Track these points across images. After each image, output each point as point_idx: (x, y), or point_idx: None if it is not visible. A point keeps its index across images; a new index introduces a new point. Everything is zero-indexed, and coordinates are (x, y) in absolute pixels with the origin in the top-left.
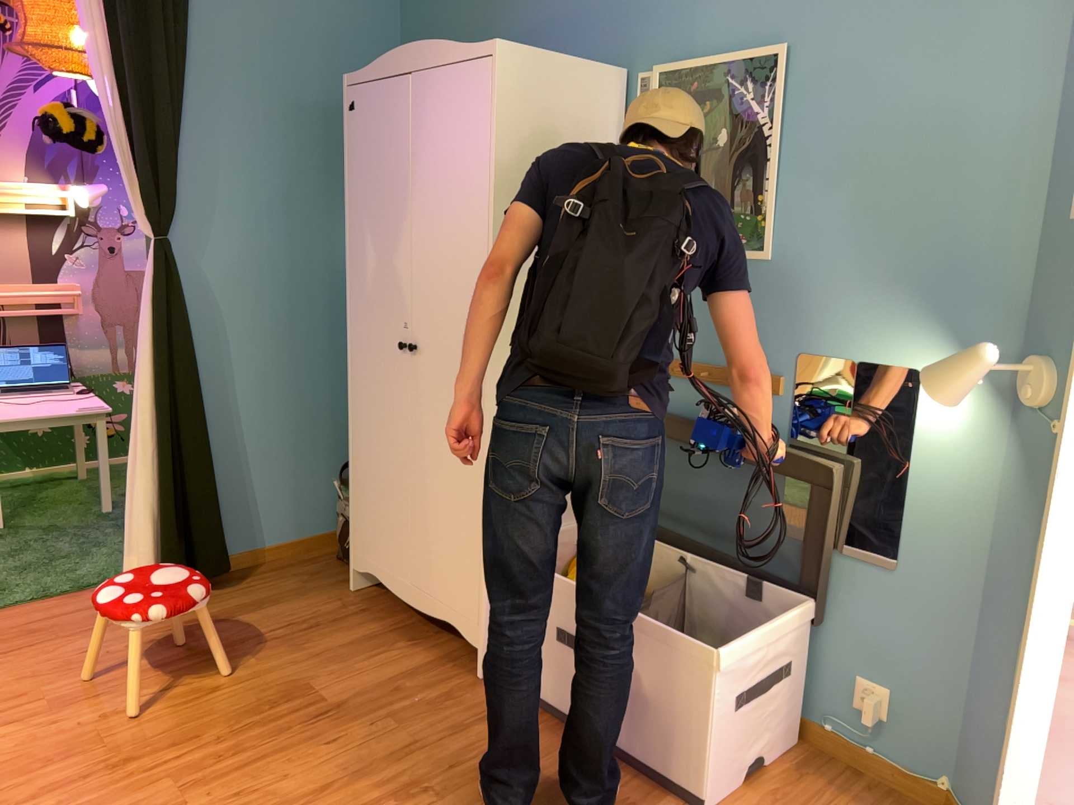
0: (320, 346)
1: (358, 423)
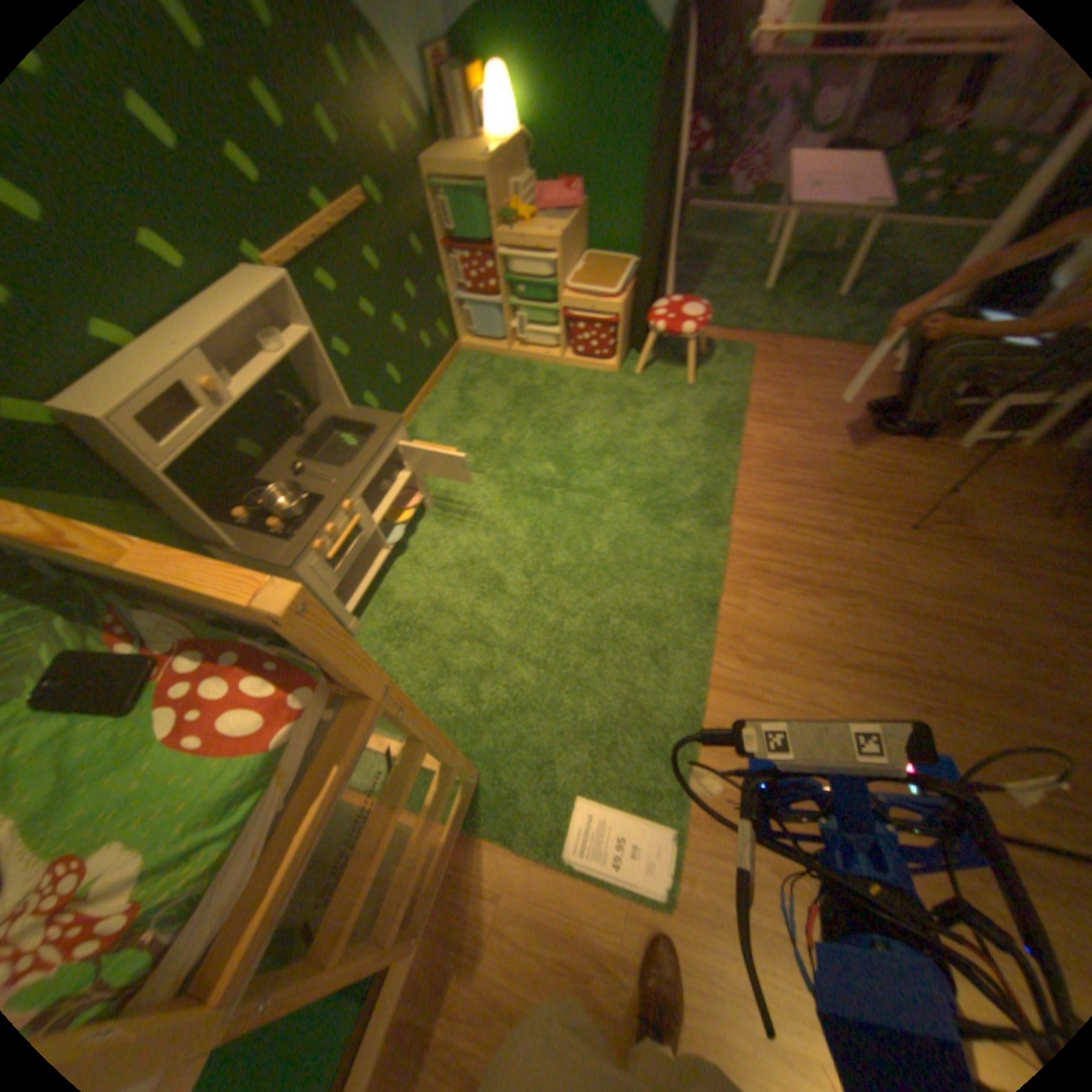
0: None
1: None
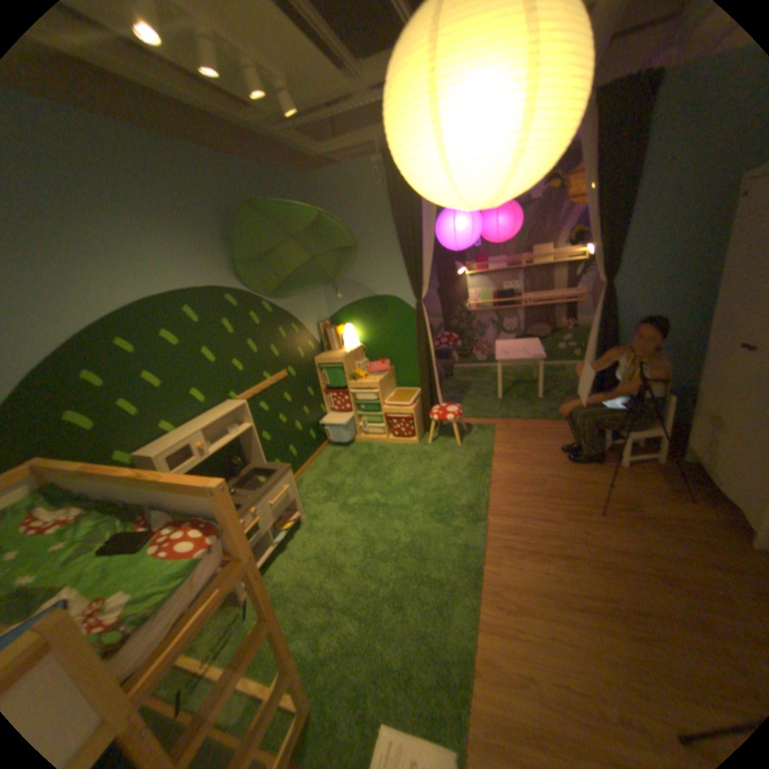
0: (699, 330)
1: (707, 382)
